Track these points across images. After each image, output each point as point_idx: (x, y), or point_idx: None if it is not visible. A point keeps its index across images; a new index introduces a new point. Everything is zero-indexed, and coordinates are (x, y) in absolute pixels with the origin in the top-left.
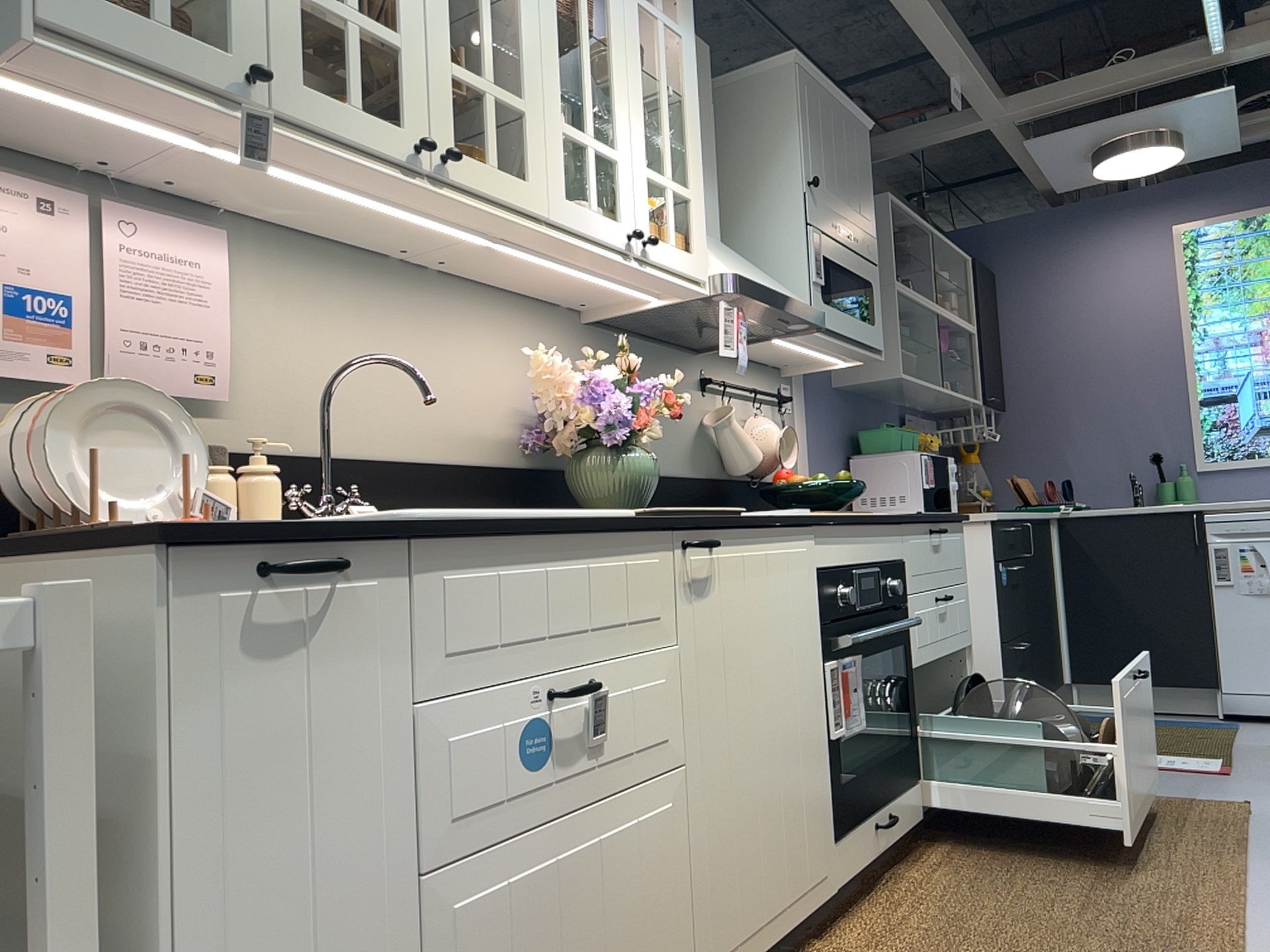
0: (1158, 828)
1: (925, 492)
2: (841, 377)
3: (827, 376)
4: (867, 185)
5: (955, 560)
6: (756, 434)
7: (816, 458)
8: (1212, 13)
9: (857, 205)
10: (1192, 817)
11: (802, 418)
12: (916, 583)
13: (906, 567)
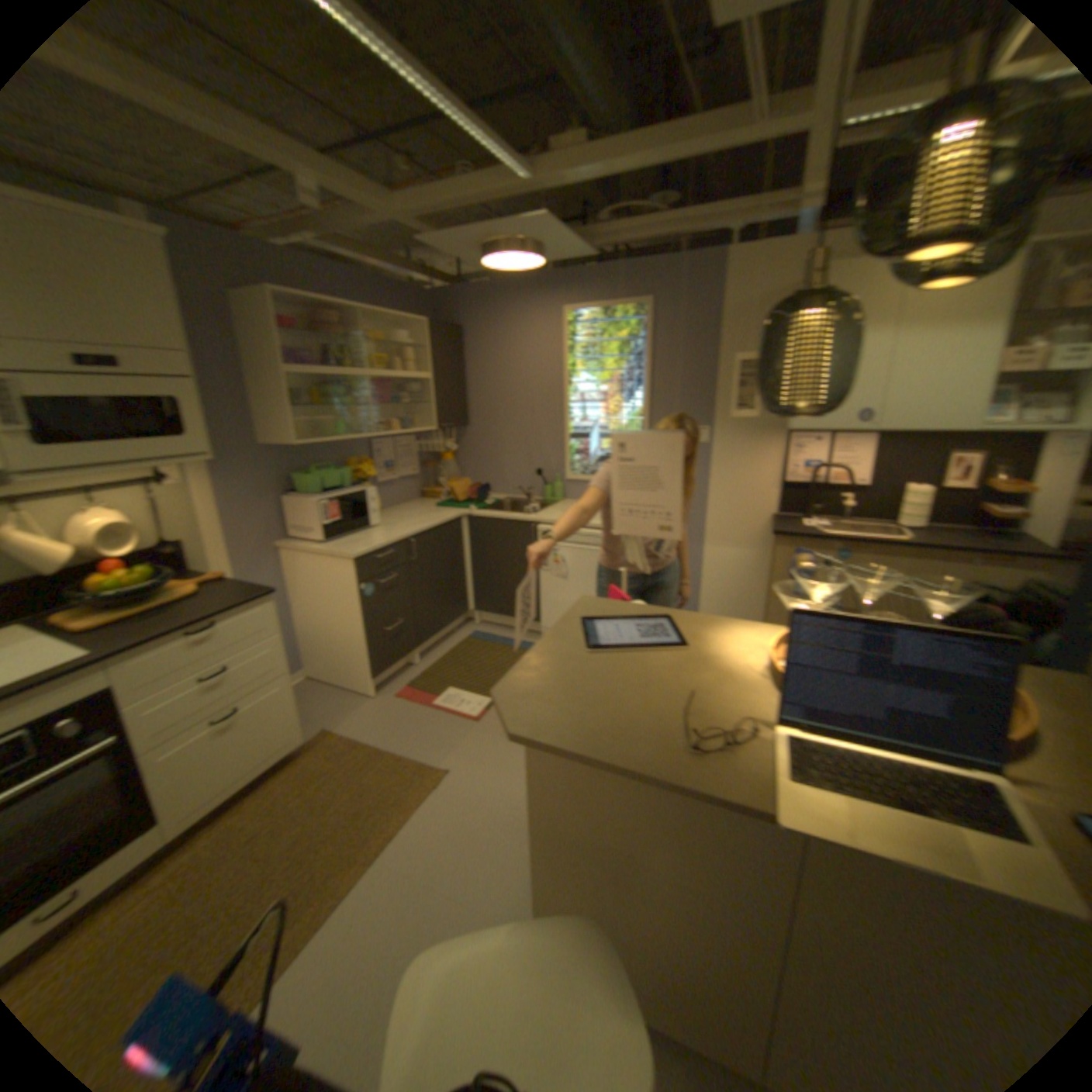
0: (355, 820)
1: (328, 527)
2: (264, 437)
3: (247, 438)
4: (158, 300)
5: (249, 632)
6: (81, 531)
7: (228, 509)
8: (495, 142)
9: (132, 326)
10: (392, 801)
11: (200, 484)
12: (146, 692)
13: (118, 691)
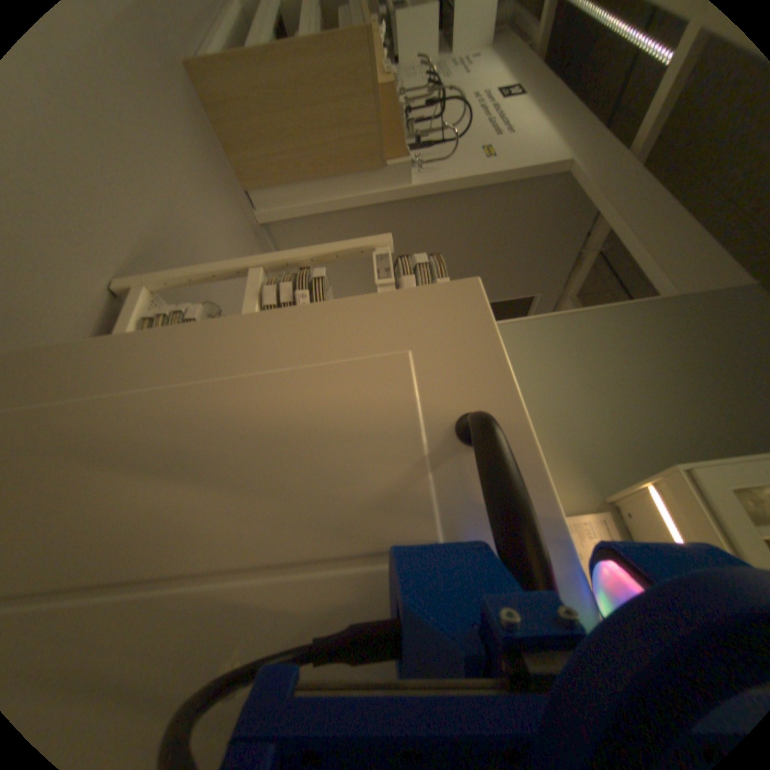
0: None
1: None
2: None
3: None
4: None
5: None
6: None
7: None
8: None
9: None
10: None
11: None
12: None
13: None
